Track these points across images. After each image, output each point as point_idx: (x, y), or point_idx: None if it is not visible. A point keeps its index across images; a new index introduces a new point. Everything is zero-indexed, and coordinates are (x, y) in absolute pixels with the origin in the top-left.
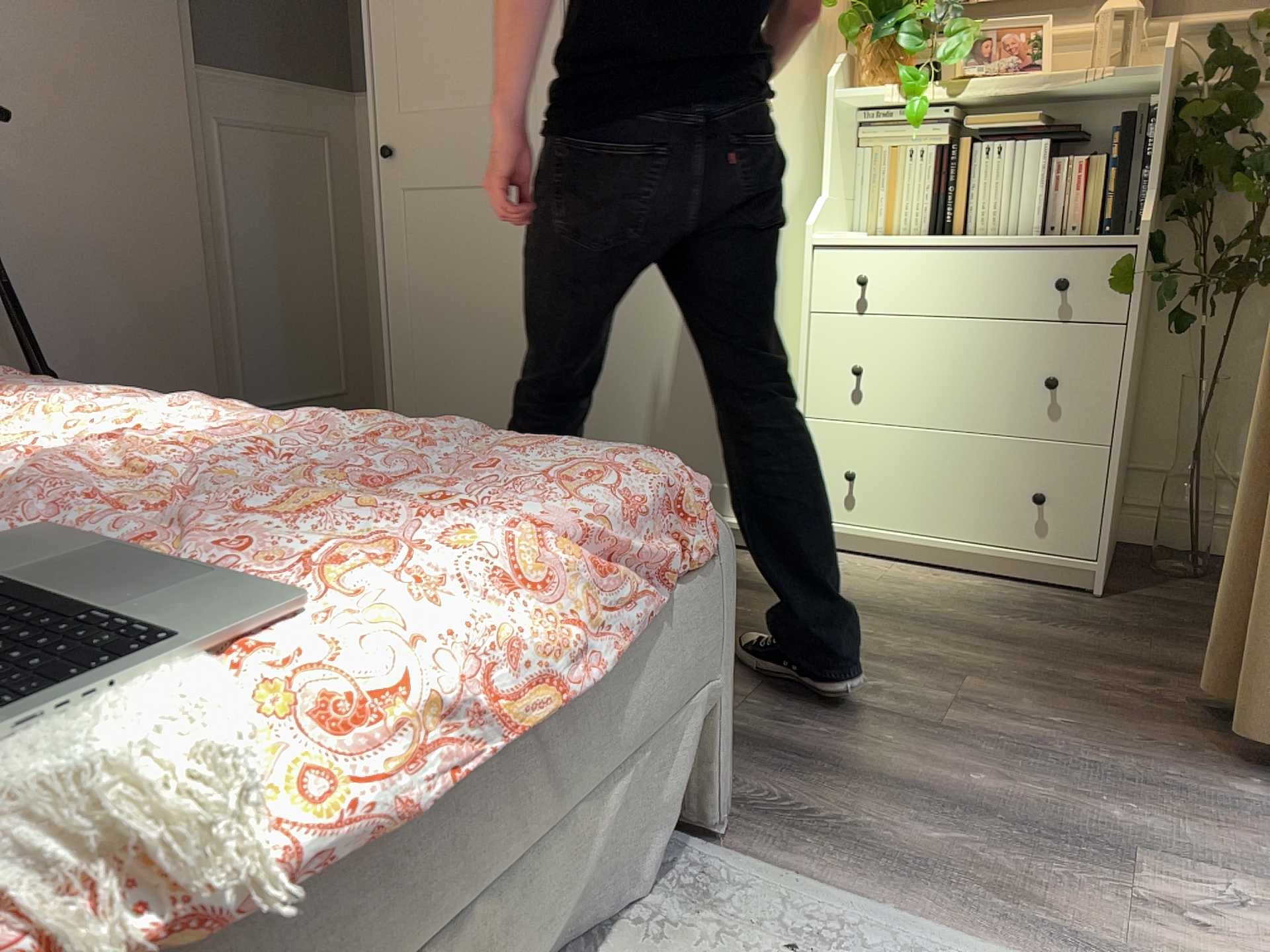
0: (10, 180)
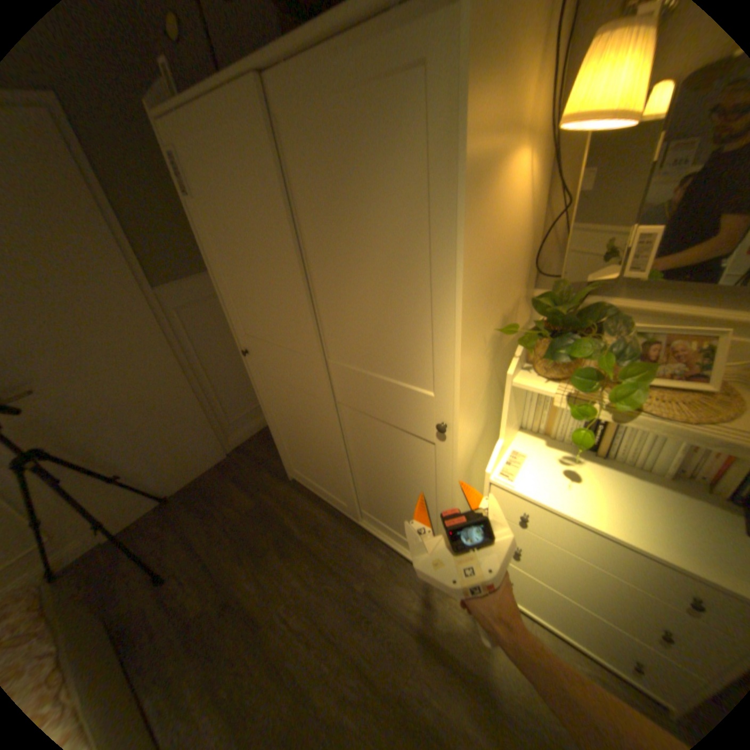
0: (61, 400)
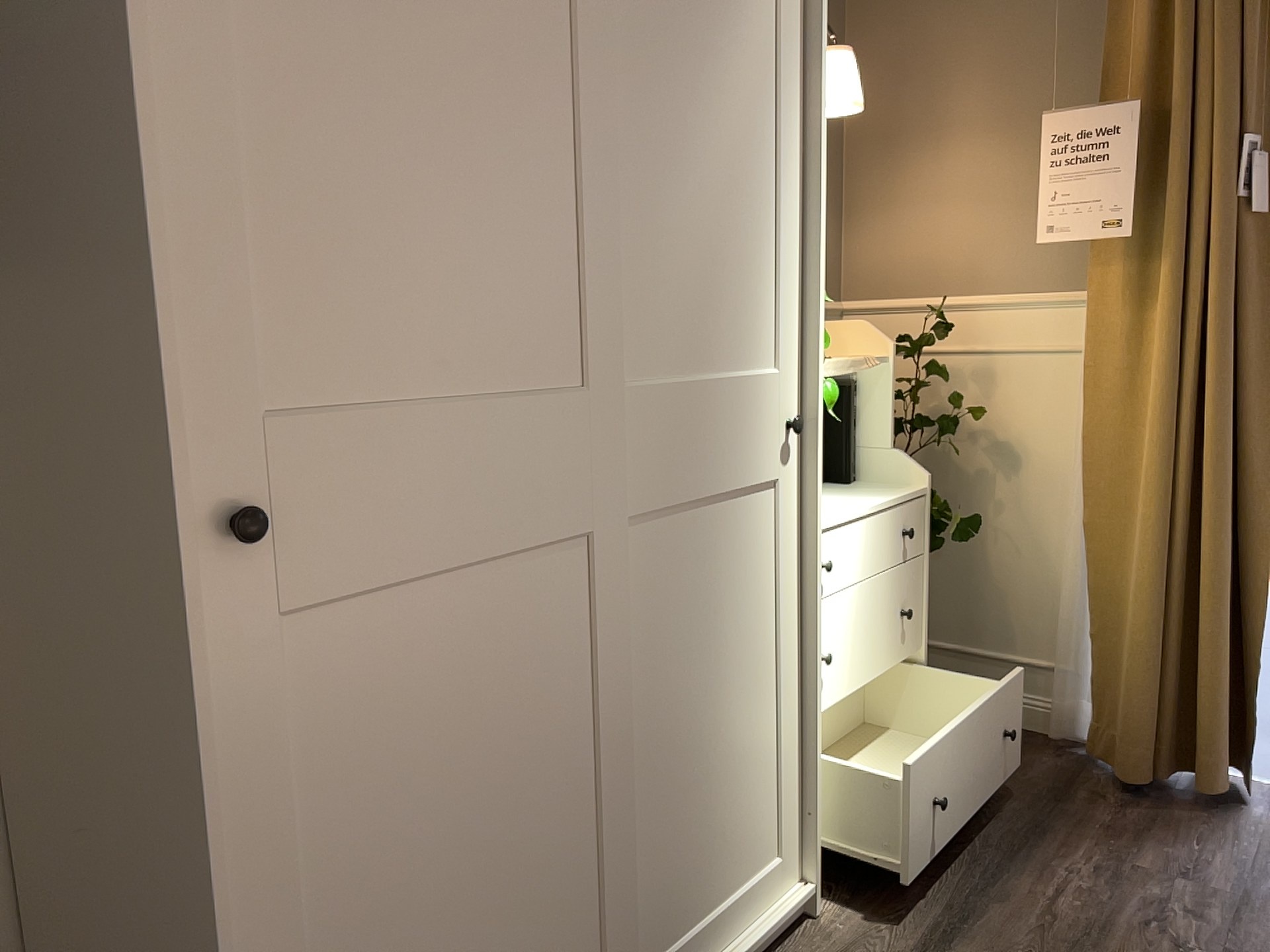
0: None
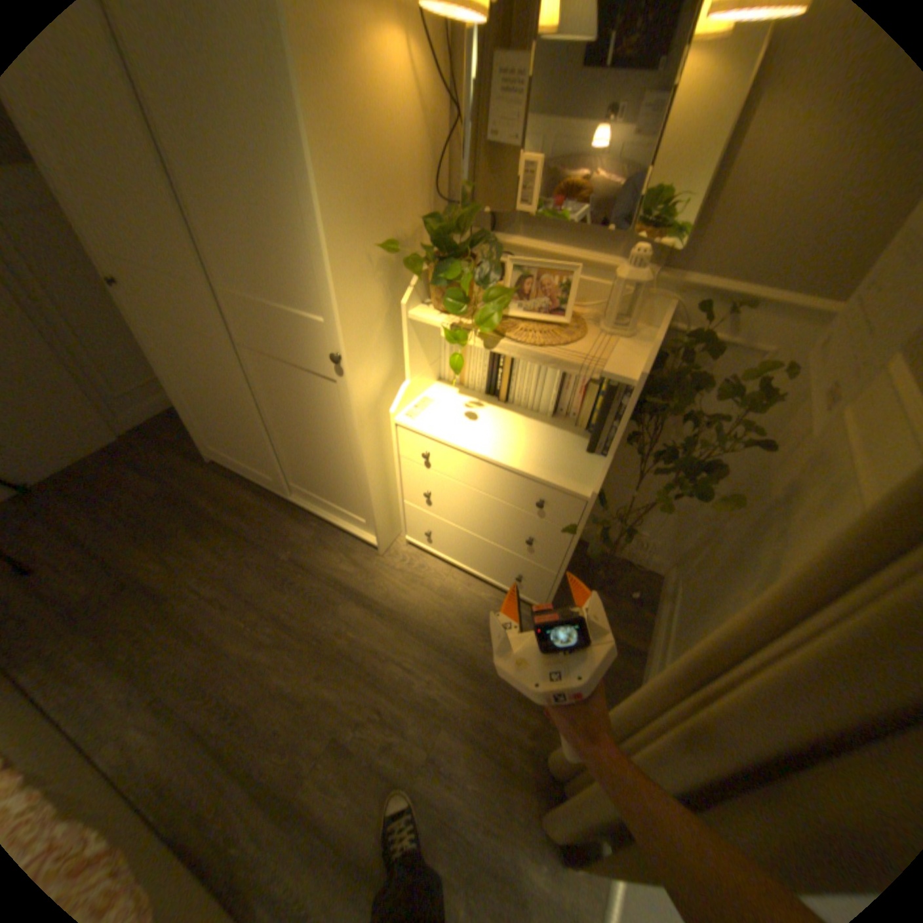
0: None
